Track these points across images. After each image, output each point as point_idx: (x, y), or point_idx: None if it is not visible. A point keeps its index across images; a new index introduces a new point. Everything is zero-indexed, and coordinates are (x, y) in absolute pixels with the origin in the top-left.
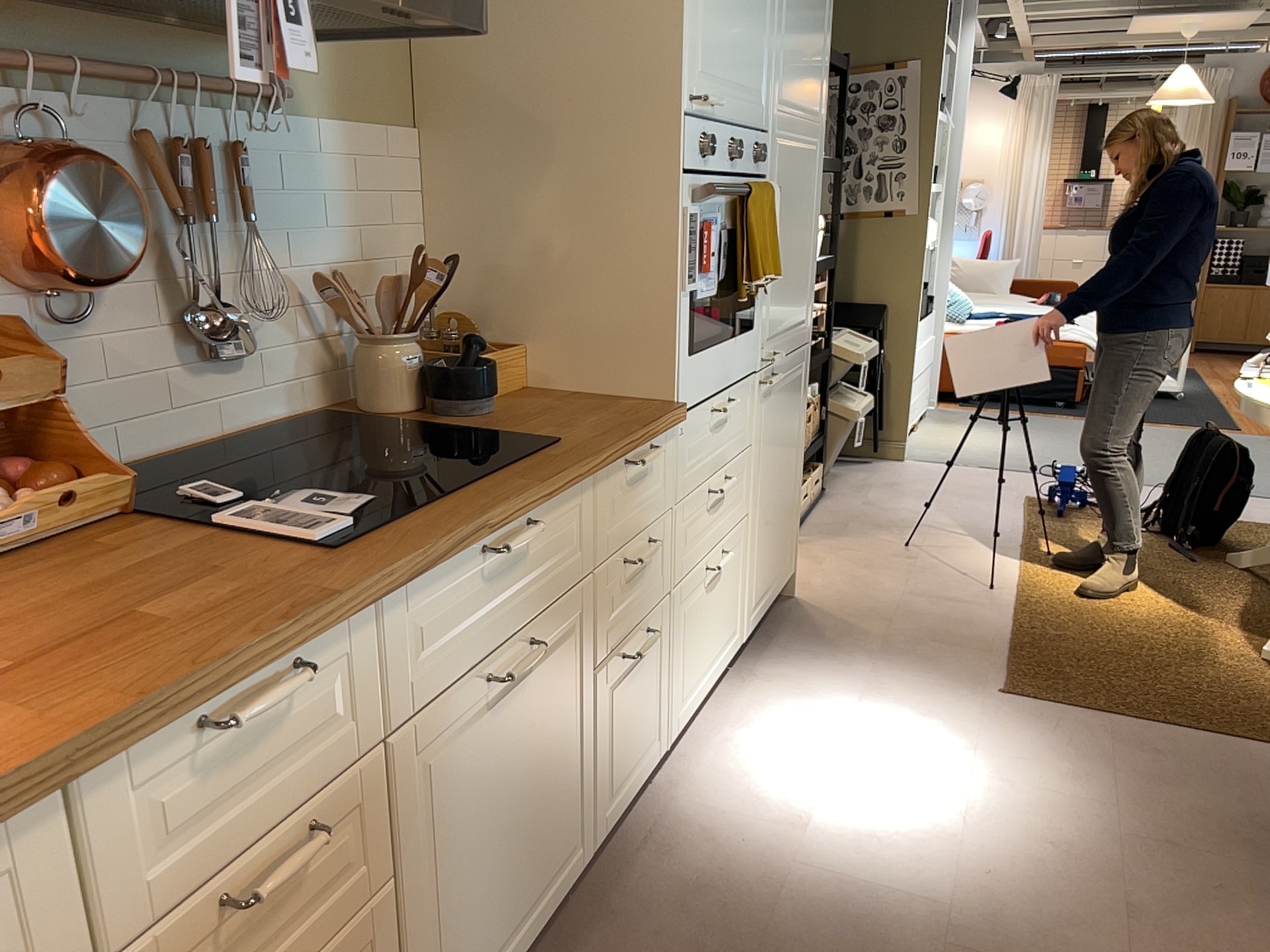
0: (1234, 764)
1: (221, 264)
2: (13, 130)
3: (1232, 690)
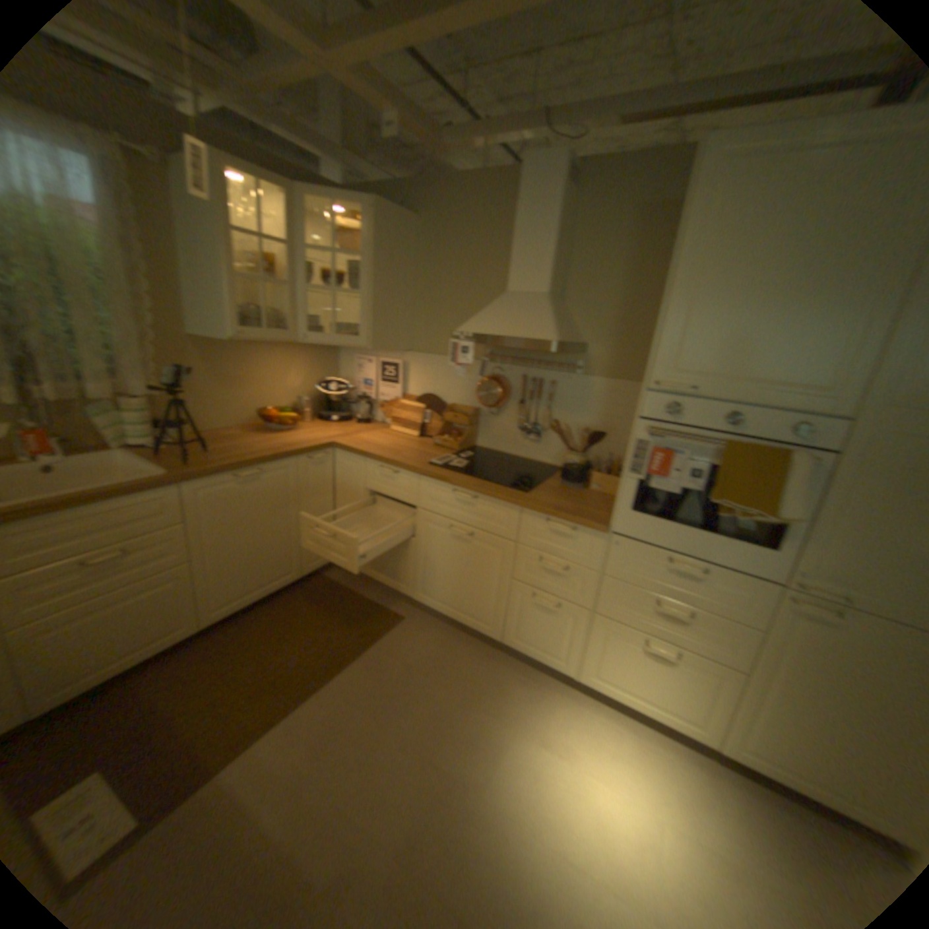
0: None
1: (538, 413)
2: (490, 372)
3: None
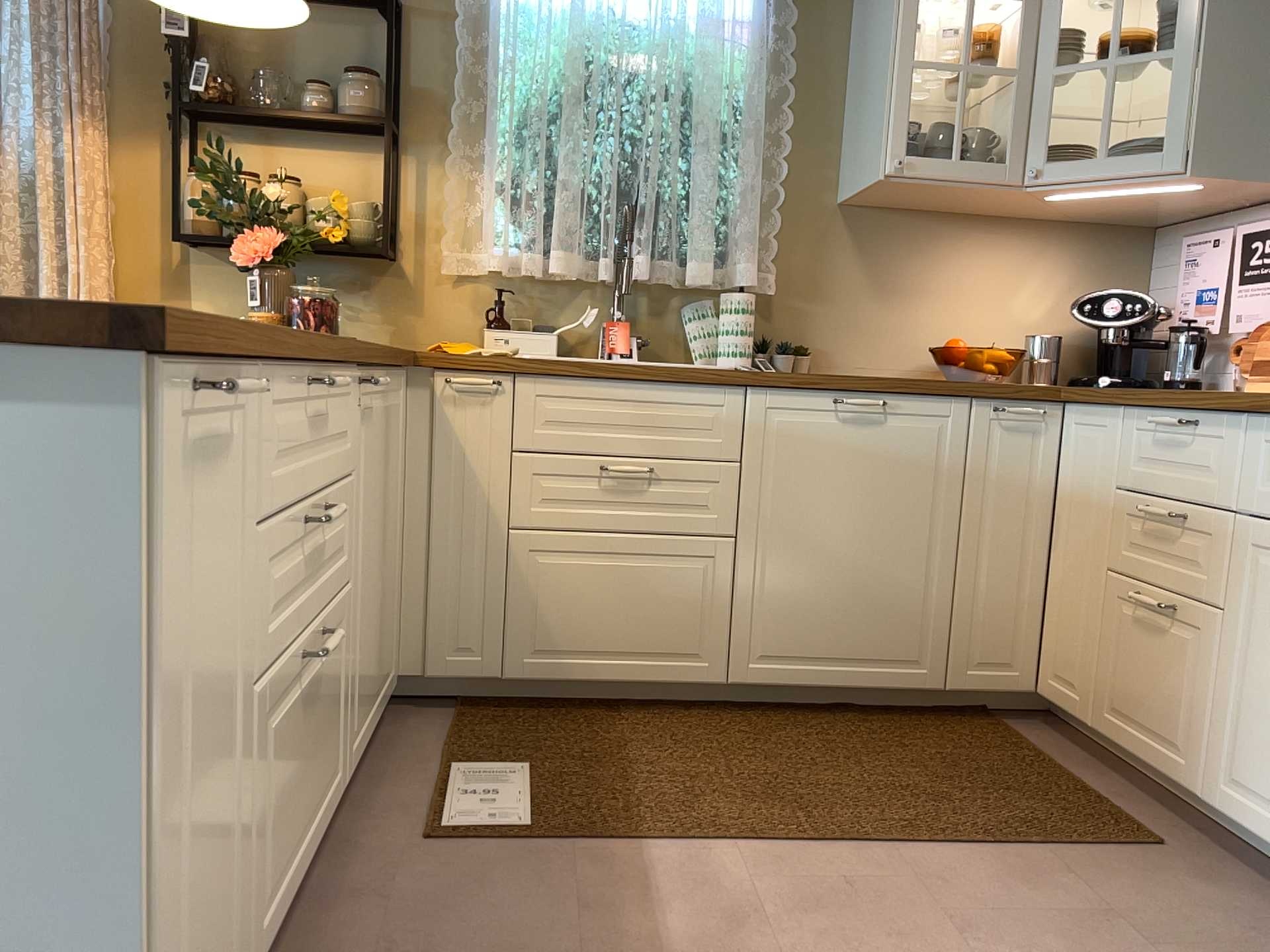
0: None
1: None
2: None
3: None
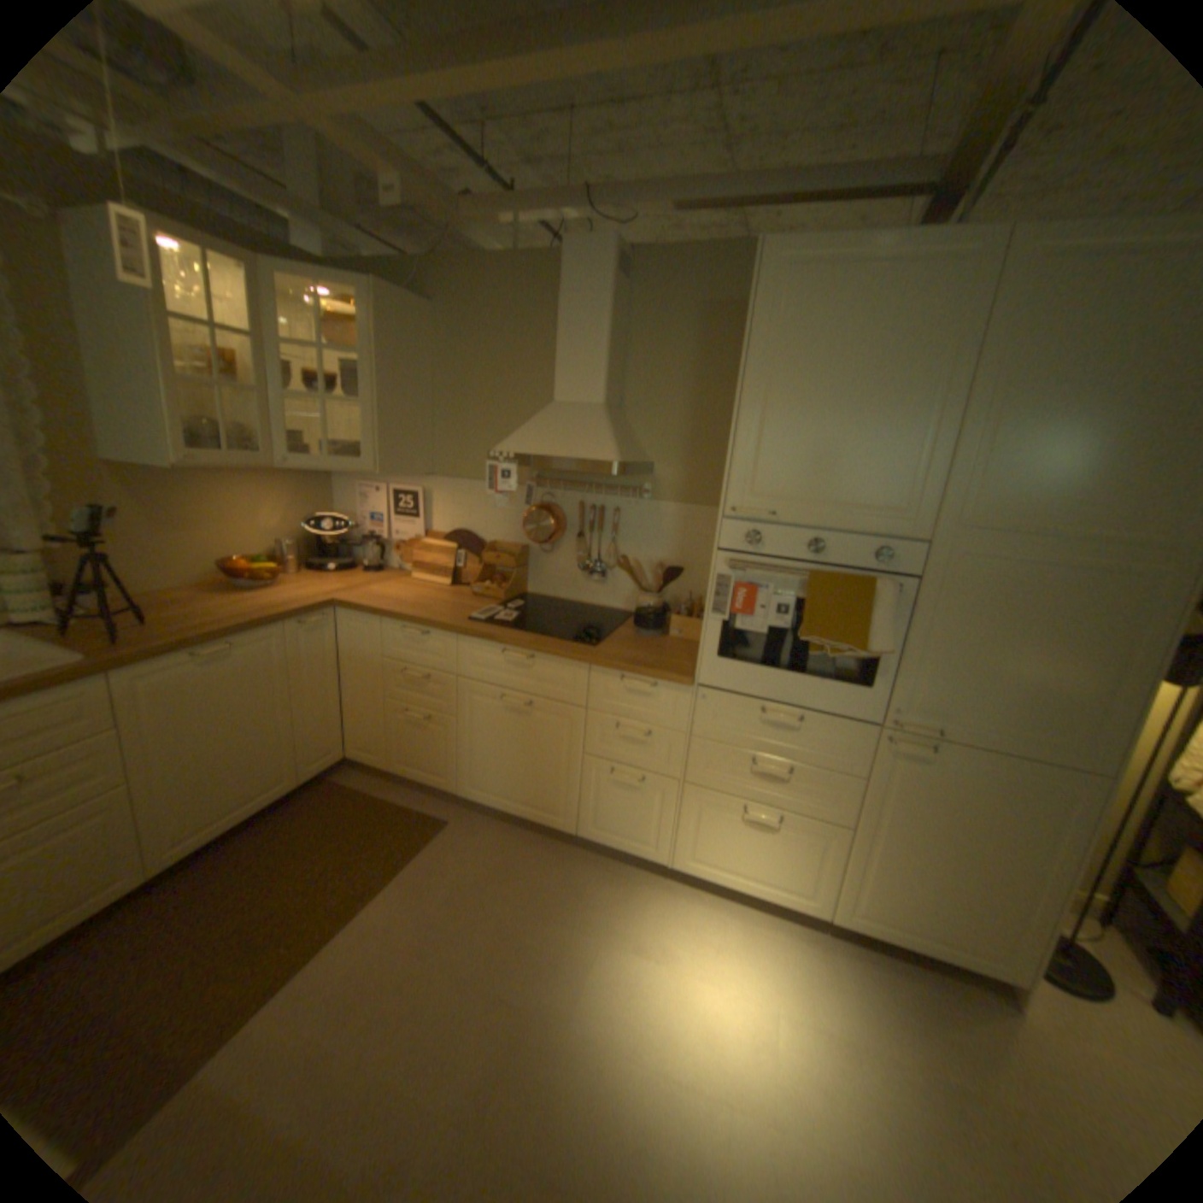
0: None
1: (603, 548)
2: (540, 500)
3: None
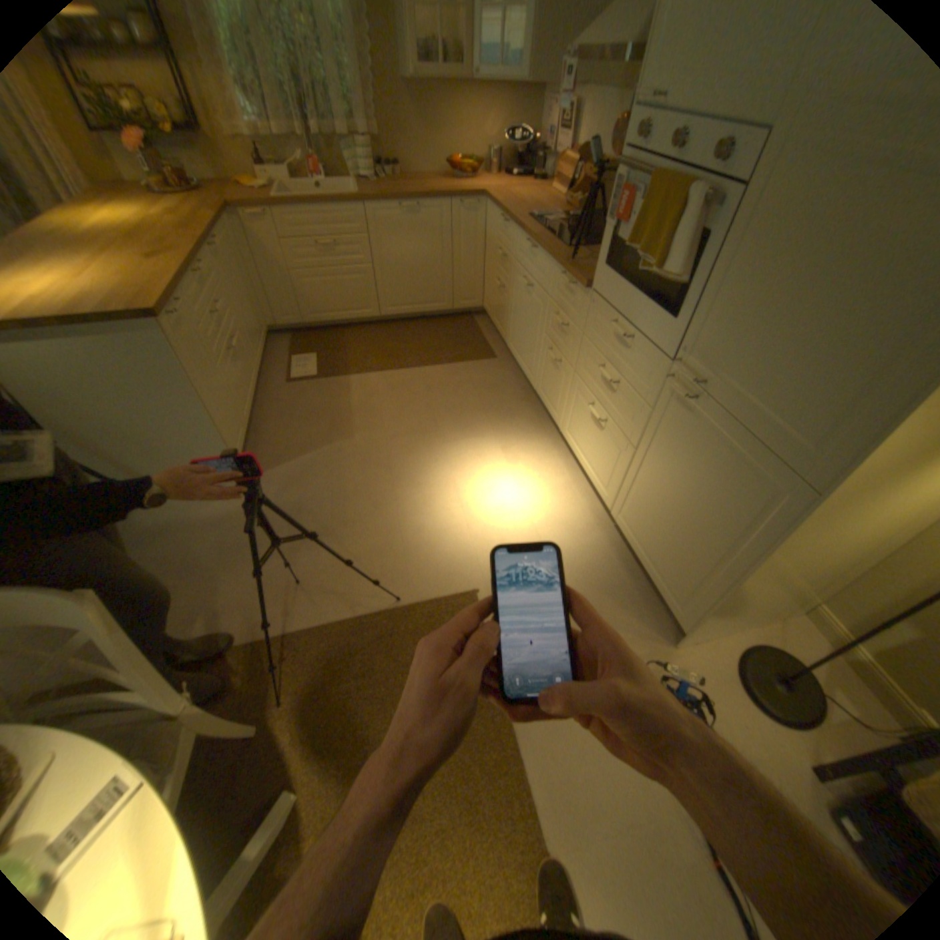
0: (340, 593)
1: None
2: None
3: (328, 703)
